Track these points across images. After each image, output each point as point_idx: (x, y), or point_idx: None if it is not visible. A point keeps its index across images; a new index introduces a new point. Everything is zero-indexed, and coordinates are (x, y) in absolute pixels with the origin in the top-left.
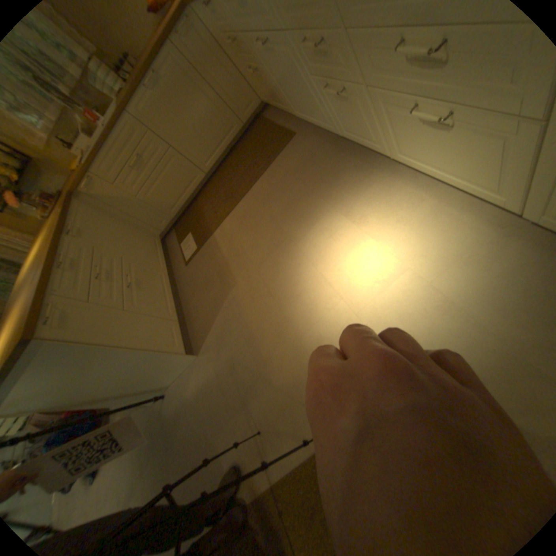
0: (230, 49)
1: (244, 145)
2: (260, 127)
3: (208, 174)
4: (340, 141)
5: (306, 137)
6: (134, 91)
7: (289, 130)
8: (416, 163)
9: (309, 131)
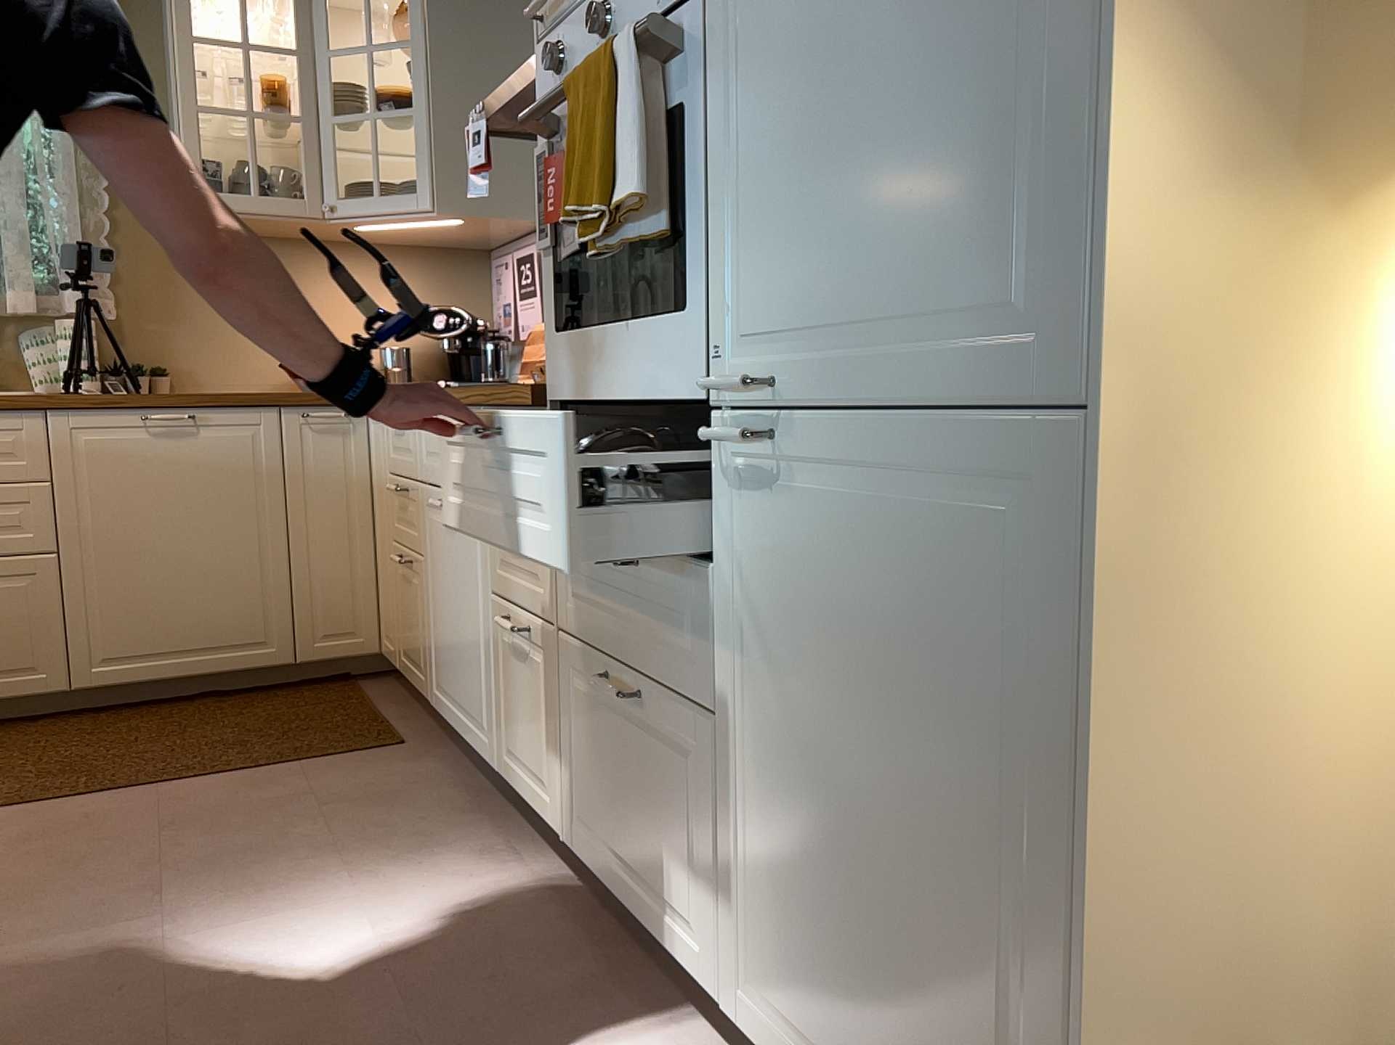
0: (385, 510)
1: (249, 704)
2: (328, 697)
3: (73, 698)
4: (489, 801)
5: (418, 762)
6: (111, 407)
7: (393, 732)
8: (598, 865)
9: (437, 757)
